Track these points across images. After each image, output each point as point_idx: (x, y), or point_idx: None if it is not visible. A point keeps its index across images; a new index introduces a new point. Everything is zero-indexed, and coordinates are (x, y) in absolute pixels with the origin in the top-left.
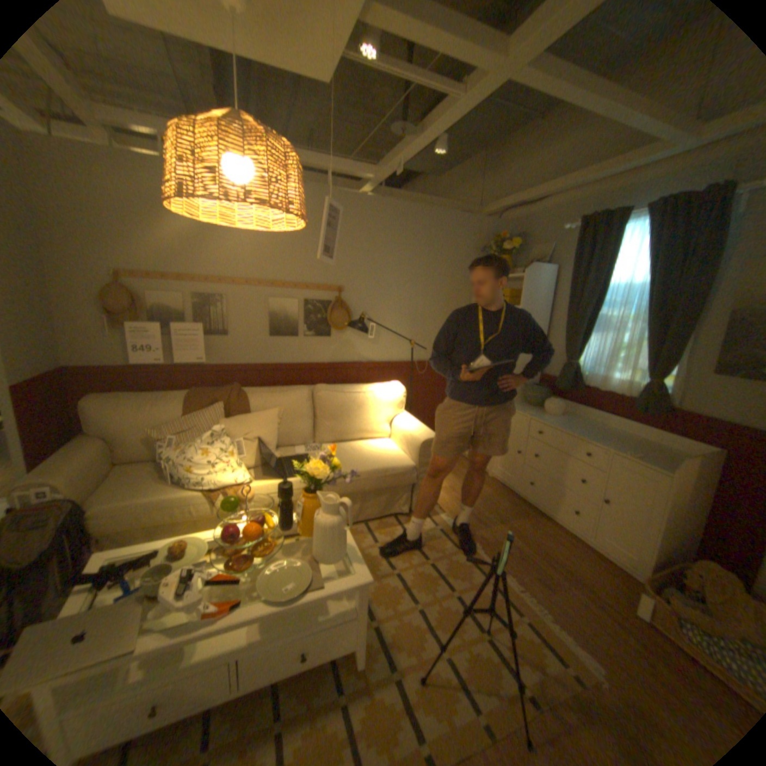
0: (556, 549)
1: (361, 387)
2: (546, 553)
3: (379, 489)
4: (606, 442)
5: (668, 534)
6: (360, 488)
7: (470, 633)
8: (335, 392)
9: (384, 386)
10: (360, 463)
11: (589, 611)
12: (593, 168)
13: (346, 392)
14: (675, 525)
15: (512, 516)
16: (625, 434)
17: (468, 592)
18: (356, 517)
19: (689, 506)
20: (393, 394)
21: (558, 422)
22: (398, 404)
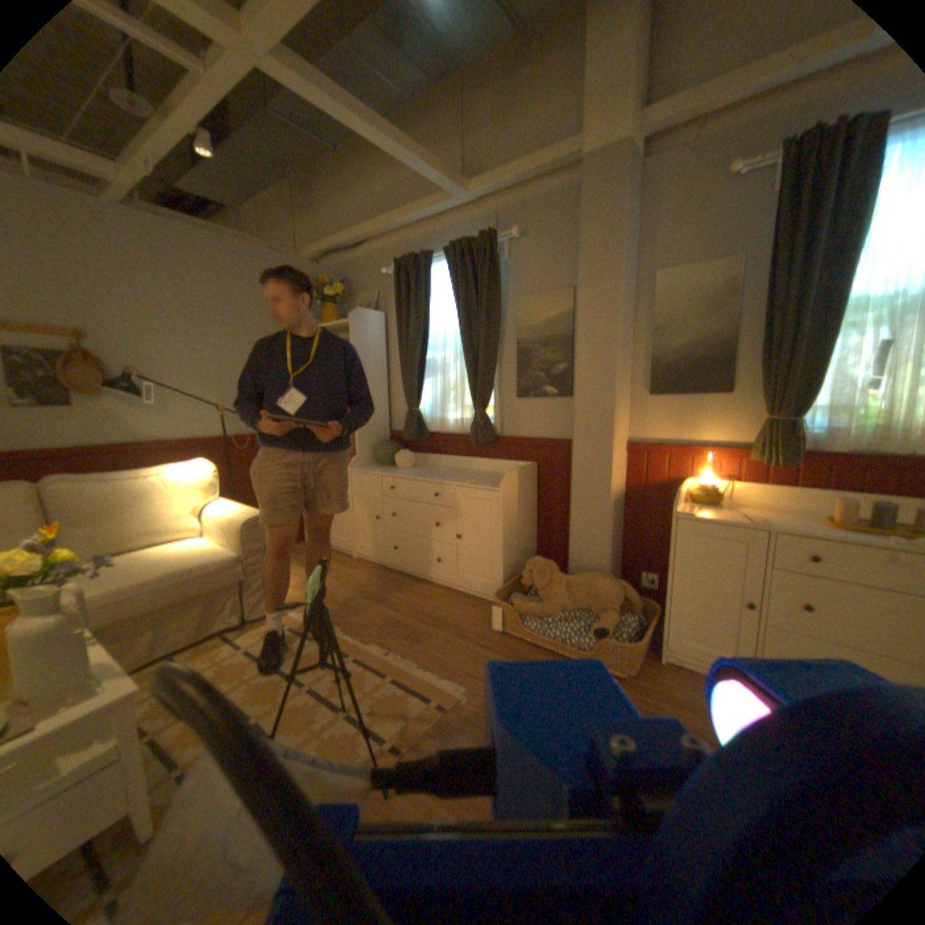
0: (423, 603)
1: (139, 470)
2: (412, 611)
3: (182, 599)
4: (449, 479)
5: (506, 547)
6: (144, 605)
7: (320, 719)
8: (87, 481)
9: (181, 464)
10: (143, 571)
11: (452, 644)
12: (396, 212)
13: (109, 479)
14: (510, 537)
15: (378, 588)
16: (467, 471)
17: (320, 679)
18: (147, 652)
19: (518, 517)
20: (197, 473)
21: (408, 473)
22: (207, 487)
